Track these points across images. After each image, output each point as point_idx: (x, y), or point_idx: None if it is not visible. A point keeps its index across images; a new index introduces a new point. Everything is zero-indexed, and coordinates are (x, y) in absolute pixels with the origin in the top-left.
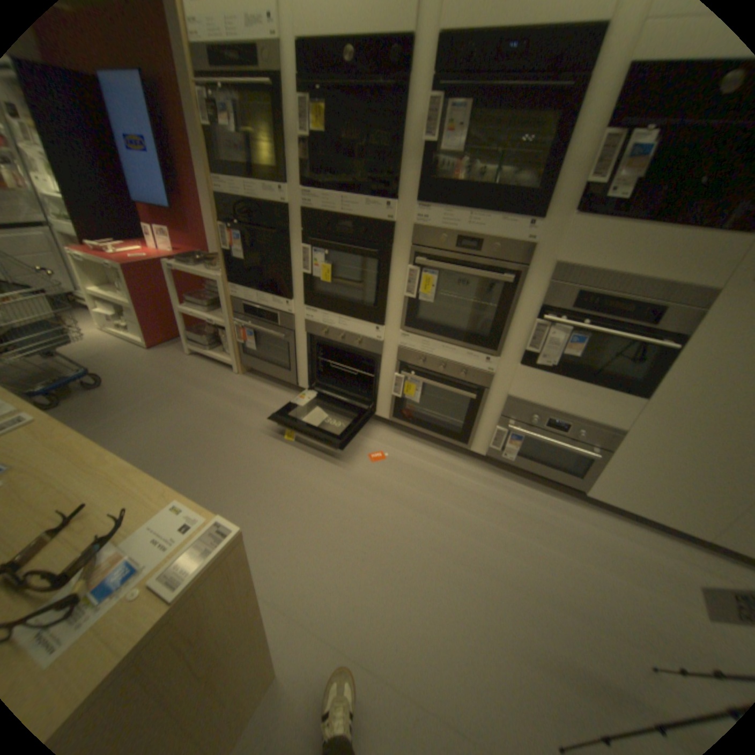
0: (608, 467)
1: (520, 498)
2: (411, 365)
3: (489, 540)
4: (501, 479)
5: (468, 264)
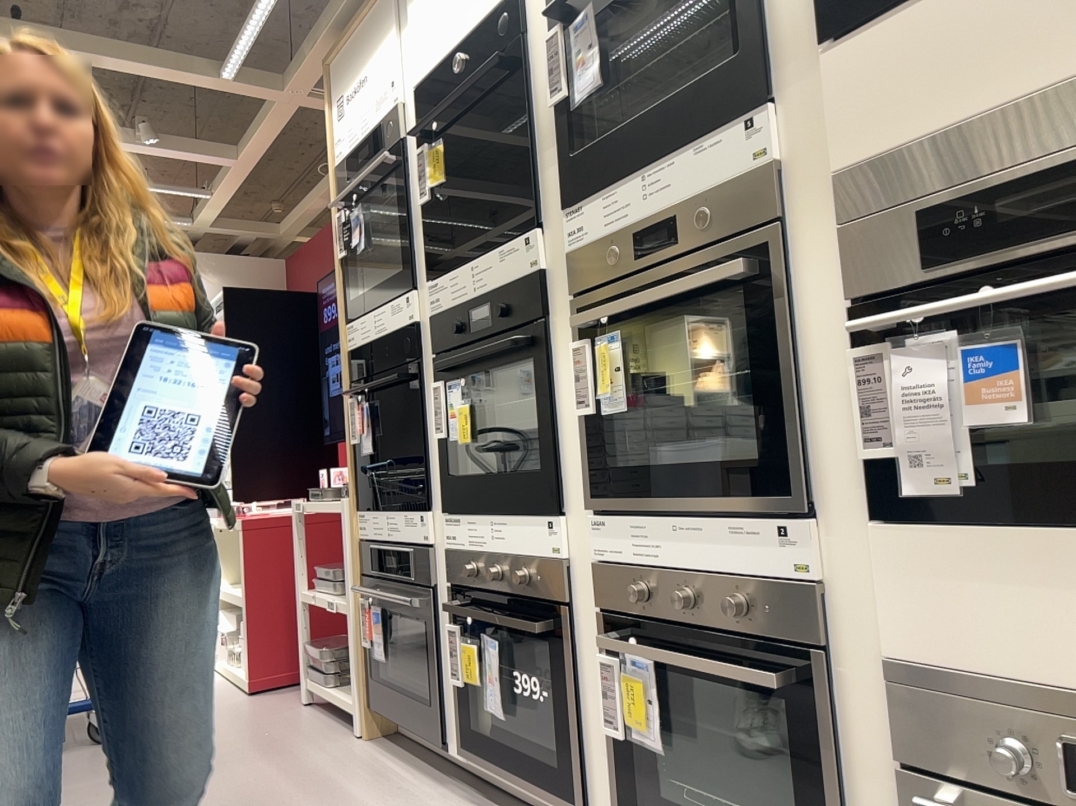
0: None
1: None
2: (626, 611)
3: None
4: None
5: (665, 280)
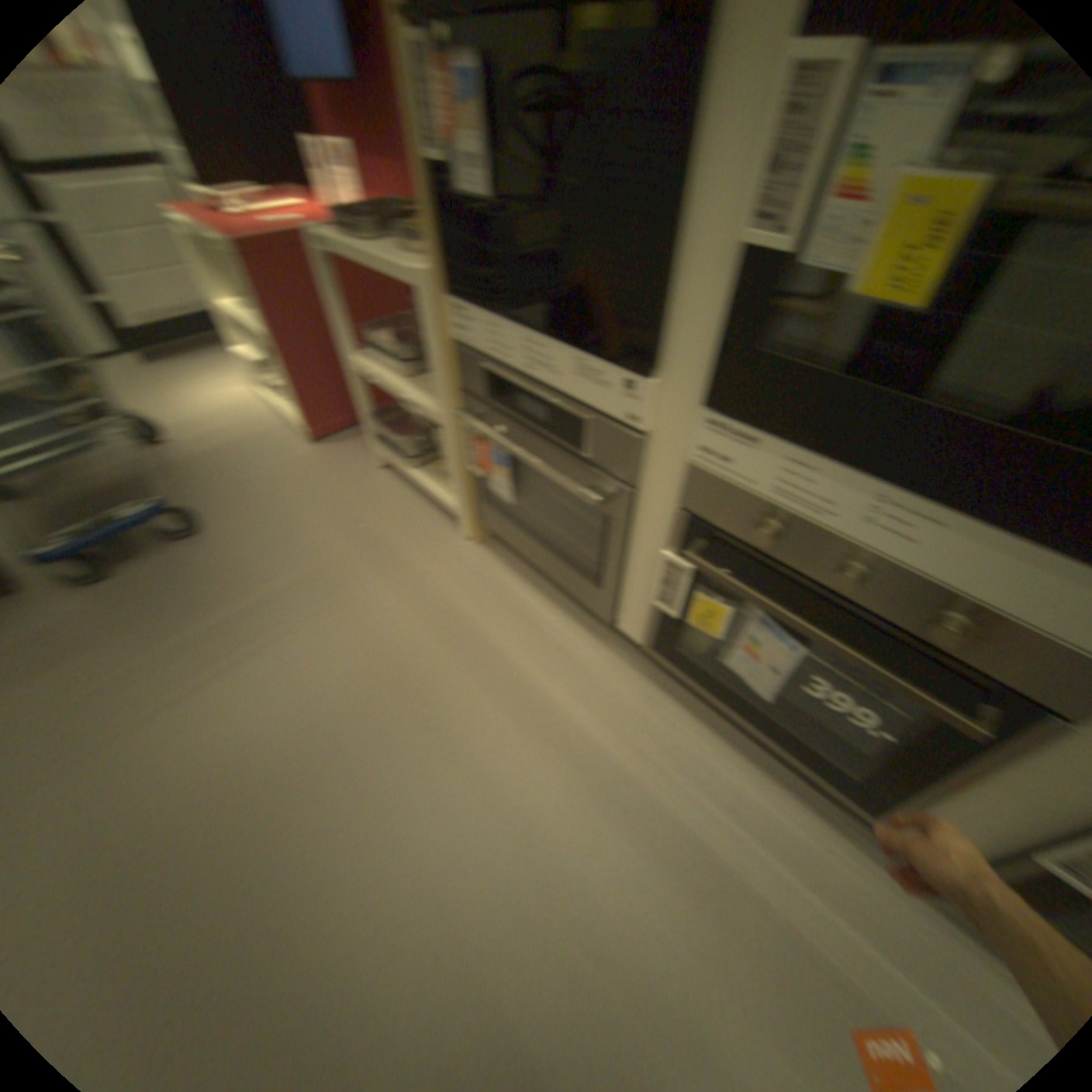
0: None
1: None
2: None
3: None
4: None
5: None
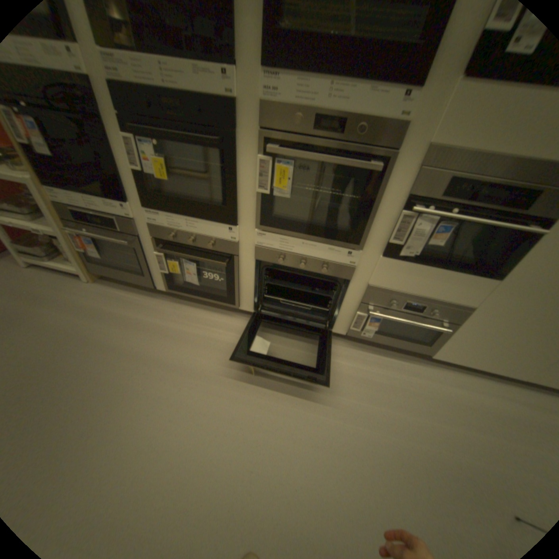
0: (454, 336)
1: (379, 368)
2: (271, 263)
3: (362, 420)
4: (360, 352)
5: (329, 150)
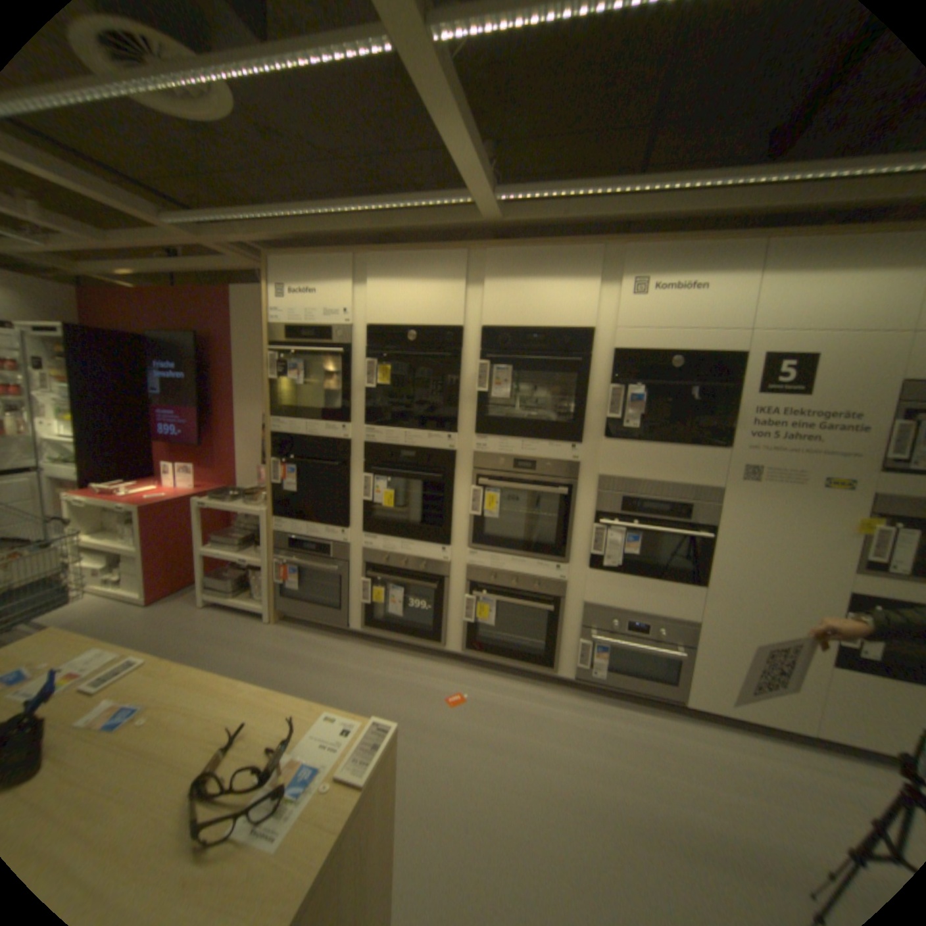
0: (697, 668)
1: (622, 725)
2: (482, 584)
3: (602, 780)
4: (597, 706)
5: (526, 482)
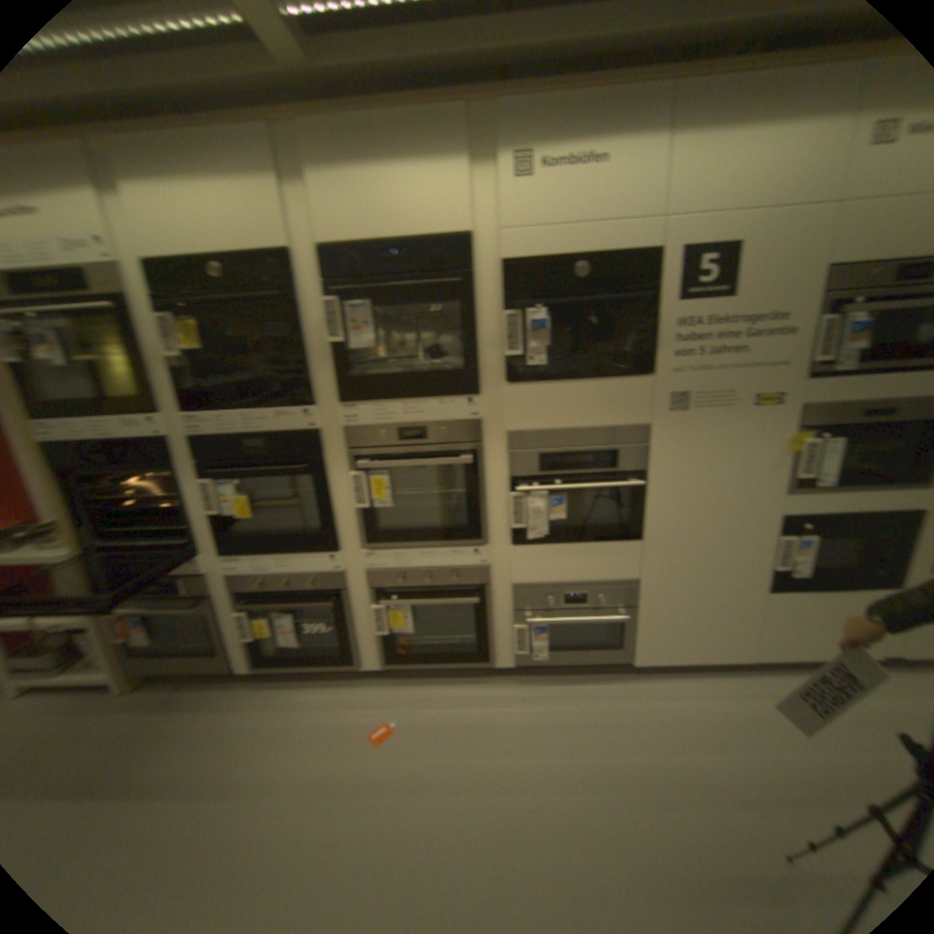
0: (637, 625)
1: (569, 704)
2: (386, 588)
3: (557, 786)
4: (540, 689)
5: (416, 455)
